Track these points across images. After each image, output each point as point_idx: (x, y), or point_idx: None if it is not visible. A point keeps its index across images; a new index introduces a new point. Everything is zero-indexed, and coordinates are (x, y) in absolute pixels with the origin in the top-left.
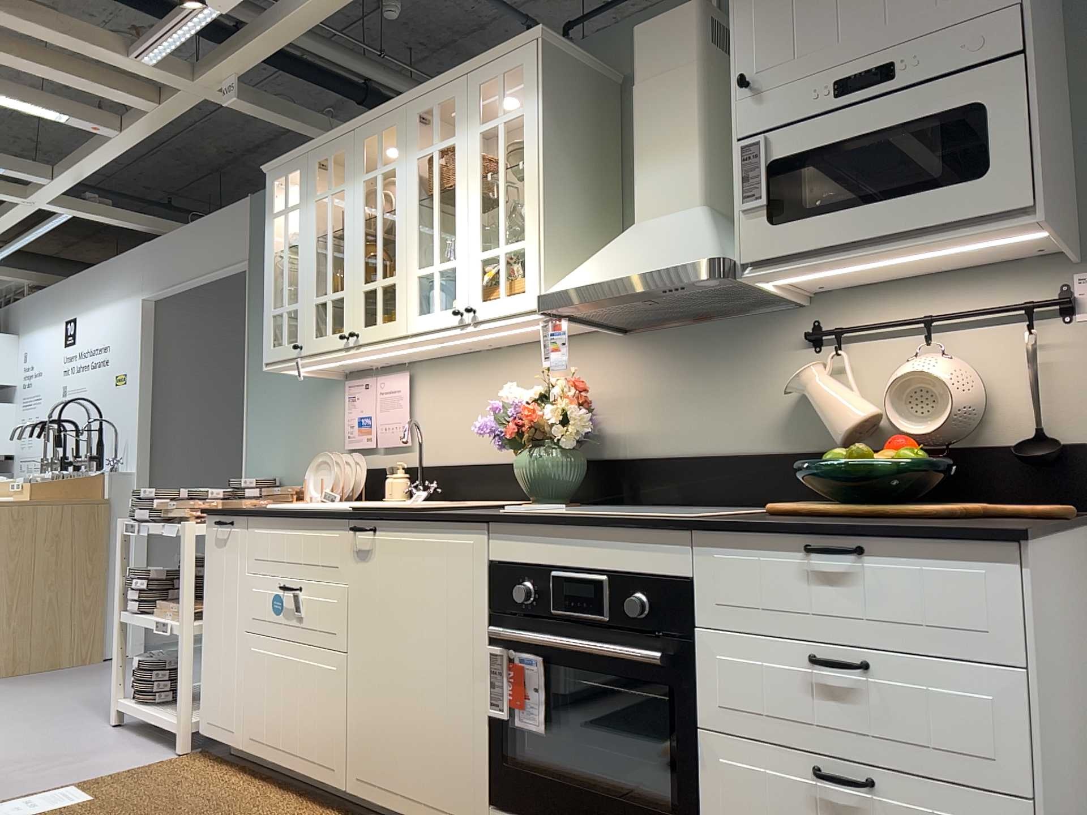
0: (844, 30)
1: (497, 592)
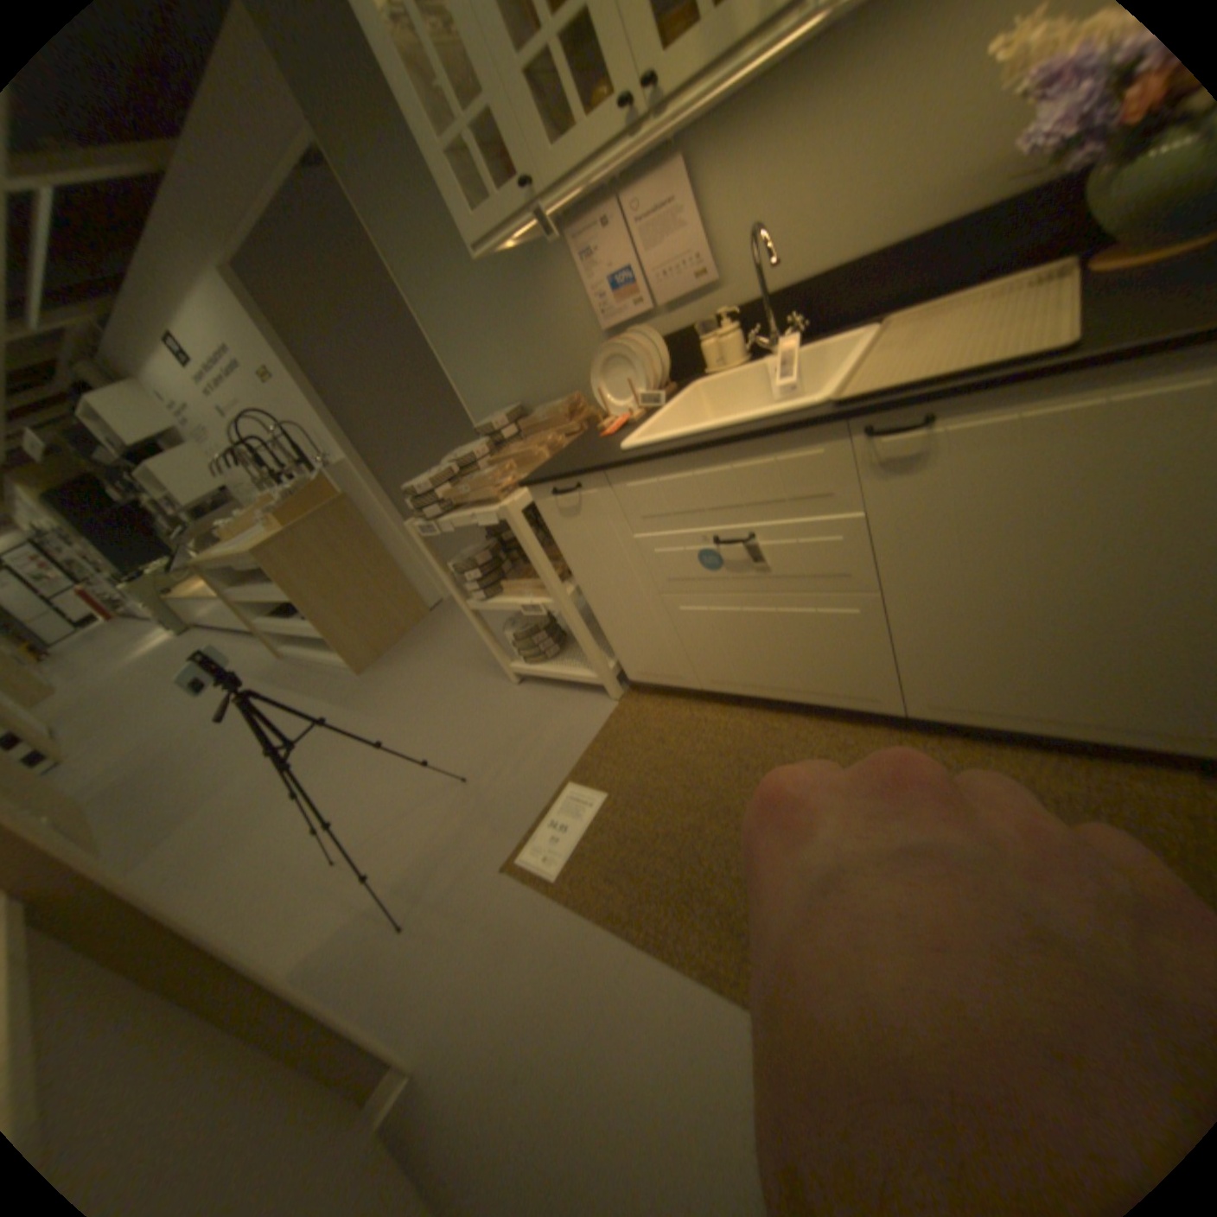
0: None
1: None
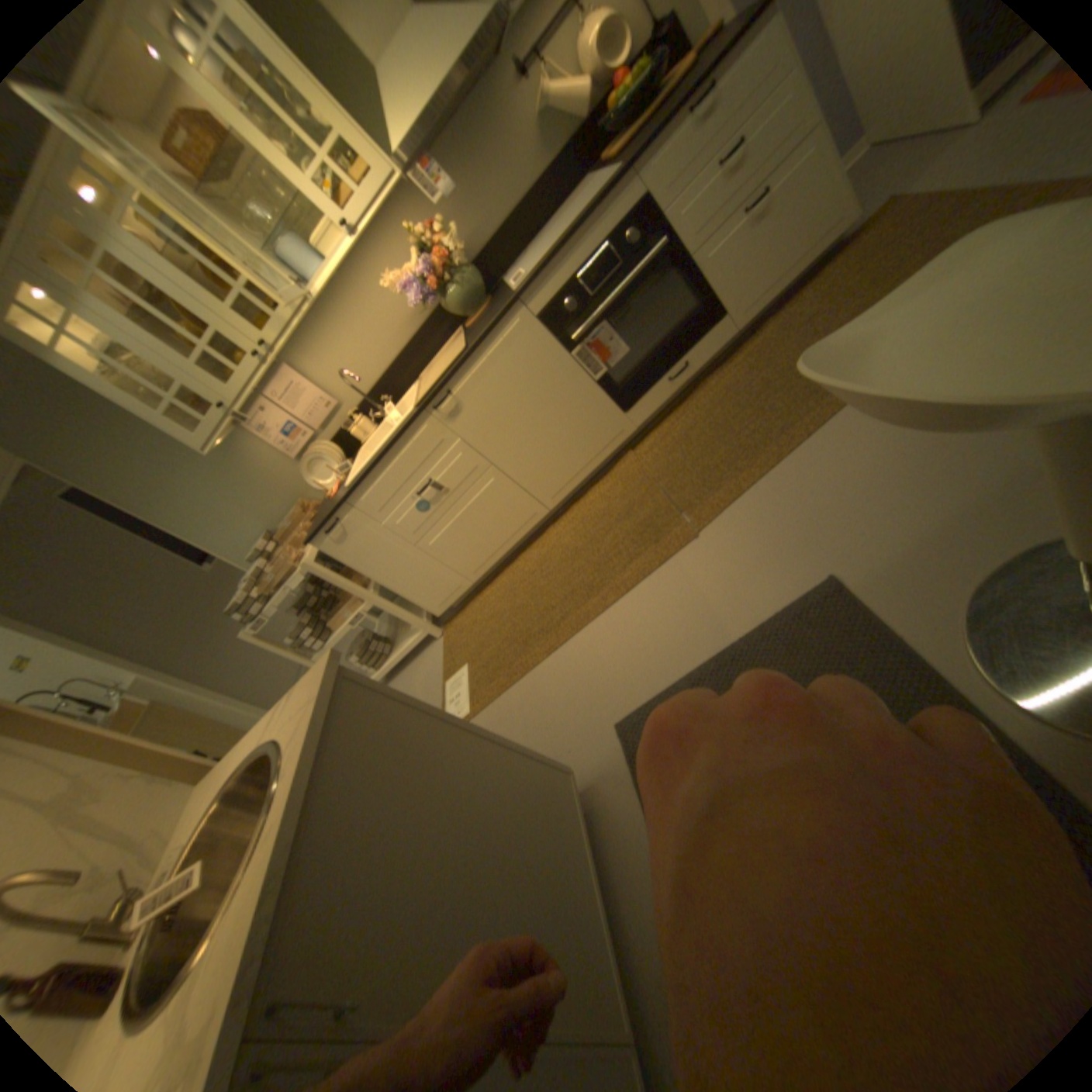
0: None
1: (555, 322)
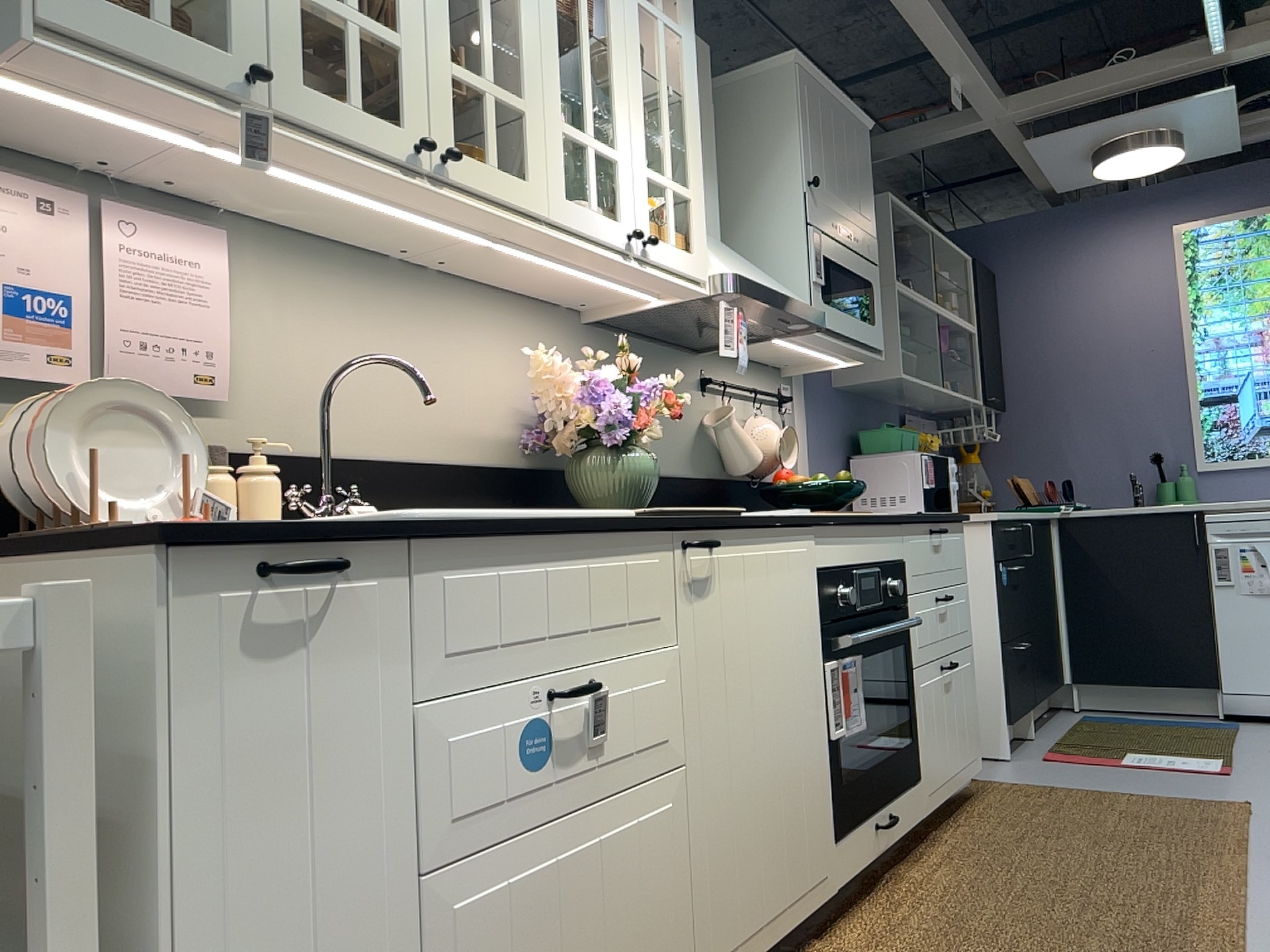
0: (841, 193)
1: (827, 600)
